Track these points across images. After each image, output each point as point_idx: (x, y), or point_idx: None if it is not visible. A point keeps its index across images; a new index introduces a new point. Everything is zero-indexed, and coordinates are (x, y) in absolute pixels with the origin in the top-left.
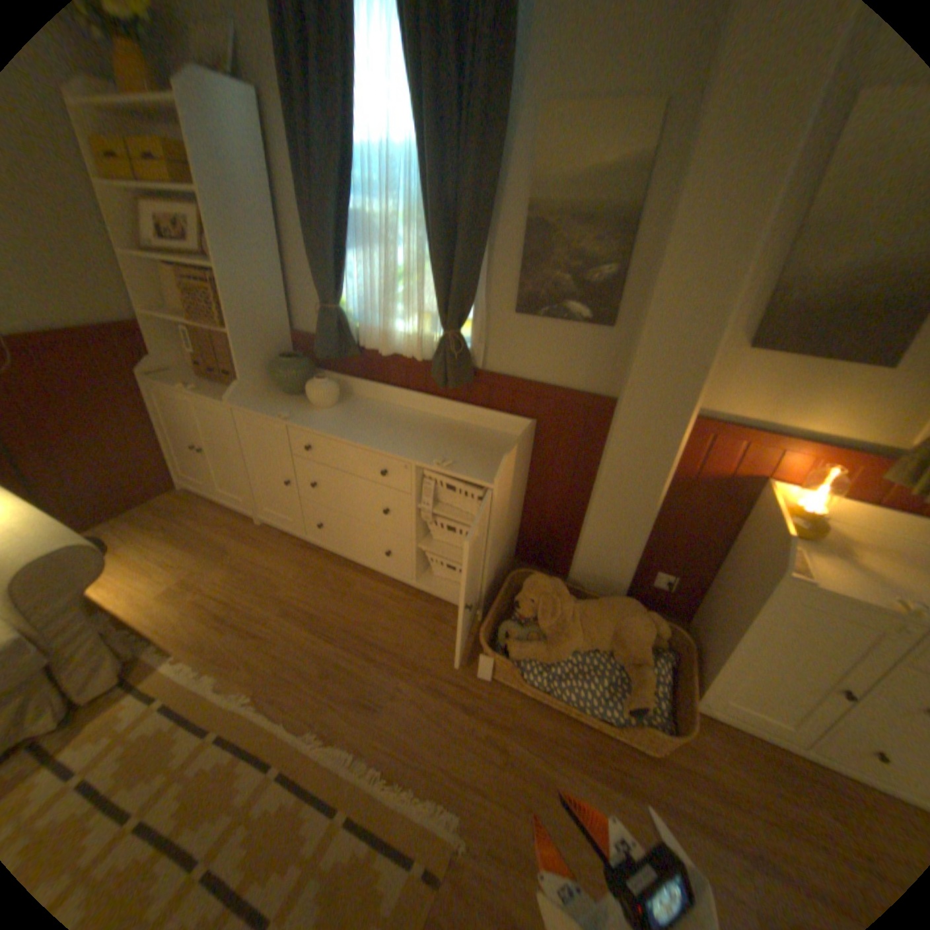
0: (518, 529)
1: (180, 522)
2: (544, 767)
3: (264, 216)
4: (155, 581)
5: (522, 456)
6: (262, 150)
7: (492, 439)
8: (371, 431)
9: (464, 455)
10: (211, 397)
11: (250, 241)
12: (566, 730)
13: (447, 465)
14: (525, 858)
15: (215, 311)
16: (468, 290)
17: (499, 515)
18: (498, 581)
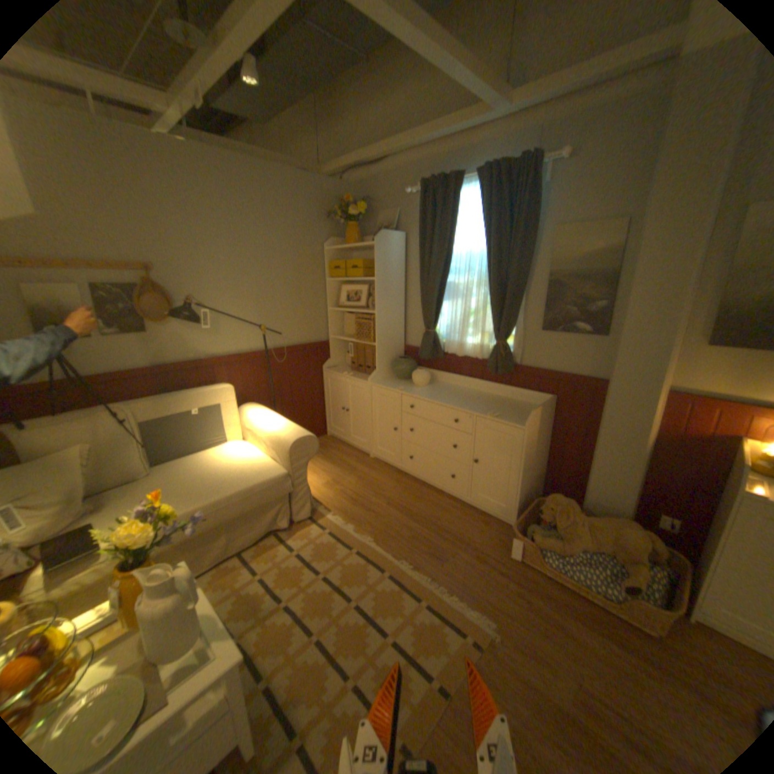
0: (544, 474)
1: (330, 451)
2: (558, 618)
3: (400, 288)
4: (320, 477)
5: (546, 417)
6: (404, 258)
7: (525, 406)
8: (448, 398)
9: (506, 412)
10: (360, 379)
11: (392, 300)
12: (577, 603)
13: (495, 415)
14: (541, 658)
15: (368, 335)
16: (512, 318)
17: (529, 450)
18: (529, 507)
